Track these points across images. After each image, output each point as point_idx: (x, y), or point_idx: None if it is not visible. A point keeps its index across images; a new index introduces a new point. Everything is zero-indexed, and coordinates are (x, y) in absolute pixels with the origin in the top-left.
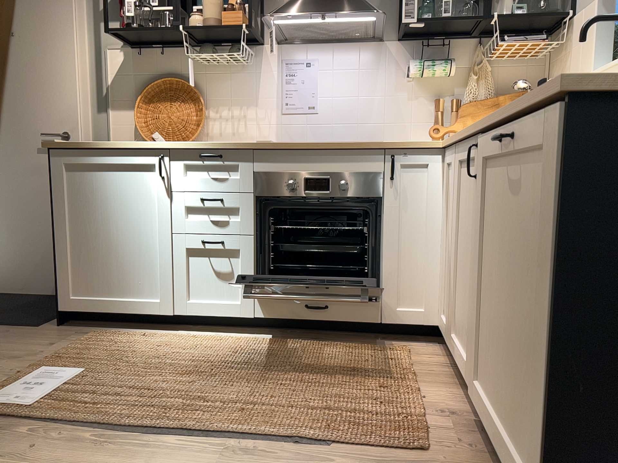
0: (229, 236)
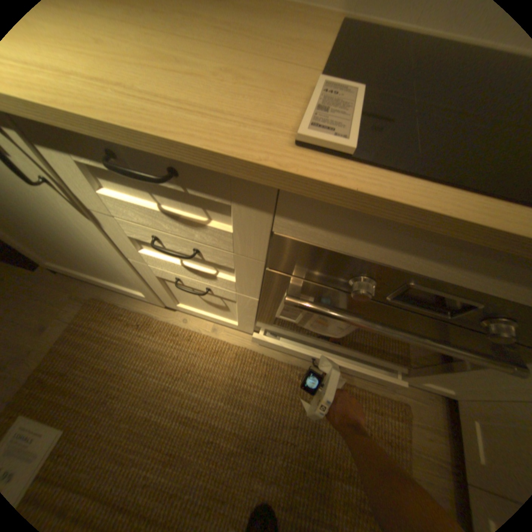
0: (221, 285)
